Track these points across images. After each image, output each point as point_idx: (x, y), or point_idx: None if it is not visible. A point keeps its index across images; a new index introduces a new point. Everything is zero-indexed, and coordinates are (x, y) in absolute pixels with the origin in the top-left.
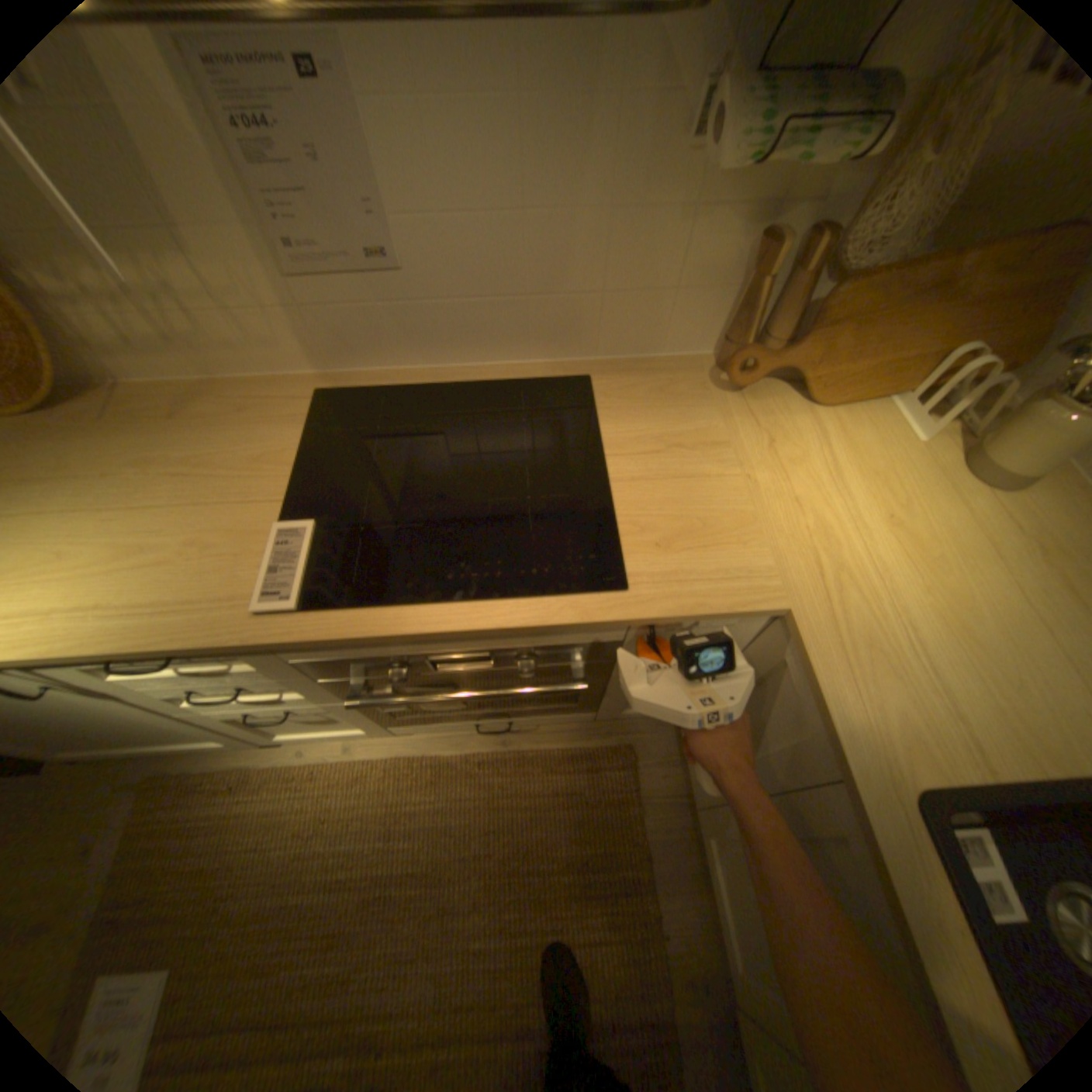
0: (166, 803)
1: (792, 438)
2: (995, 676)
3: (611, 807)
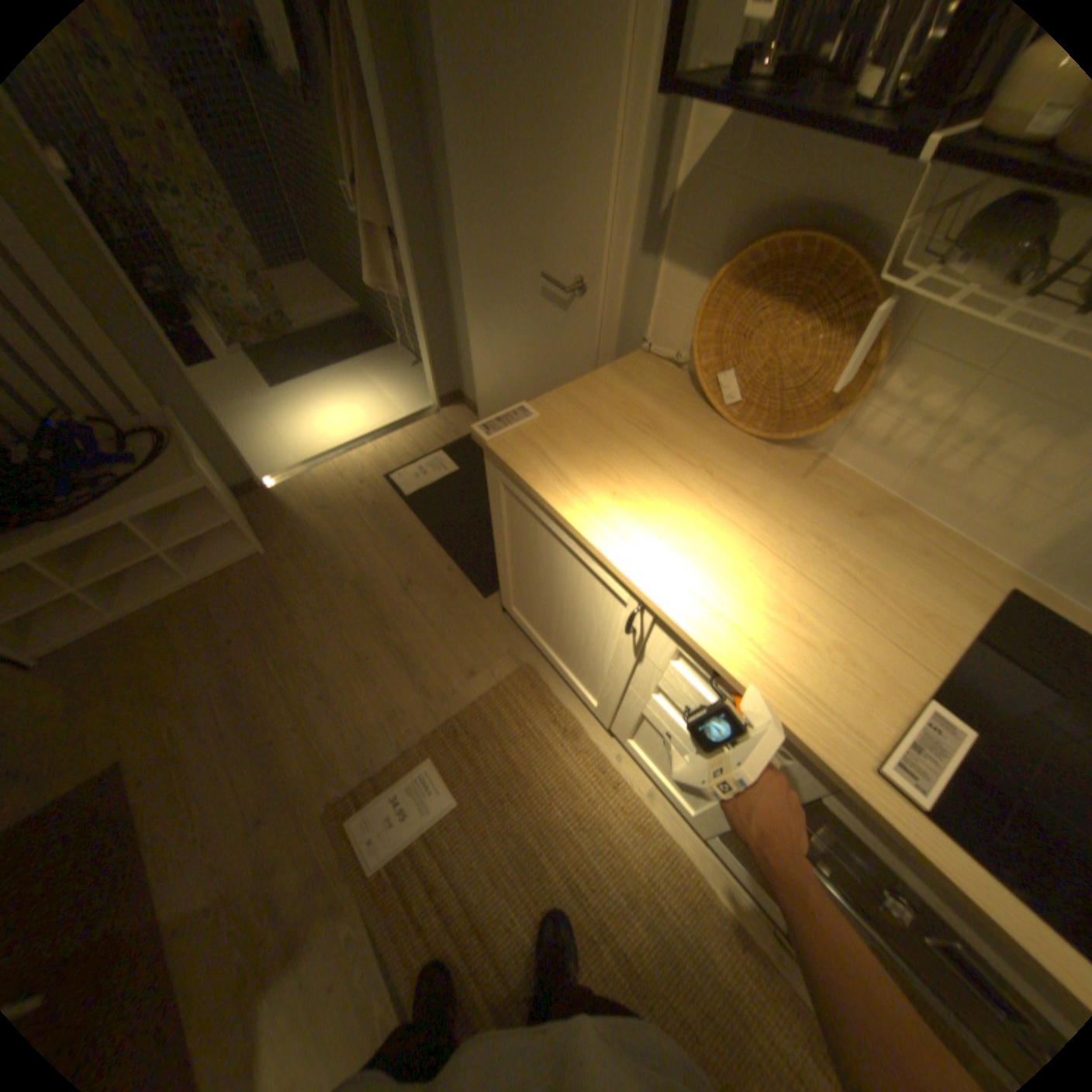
0: (528, 695)
1: None
2: None
3: None
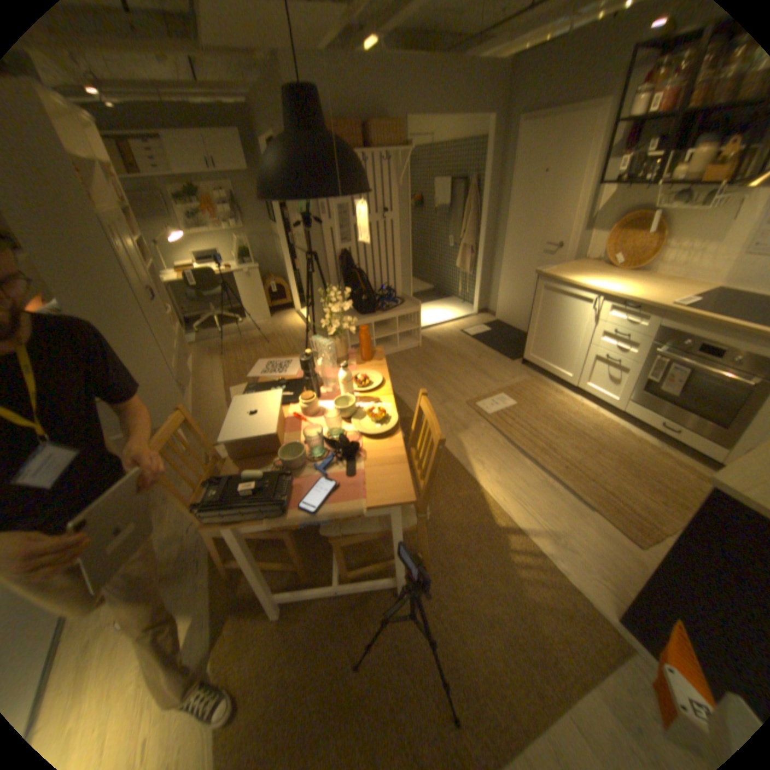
0: (538, 382)
1: None
2: None
3: (699, 490)
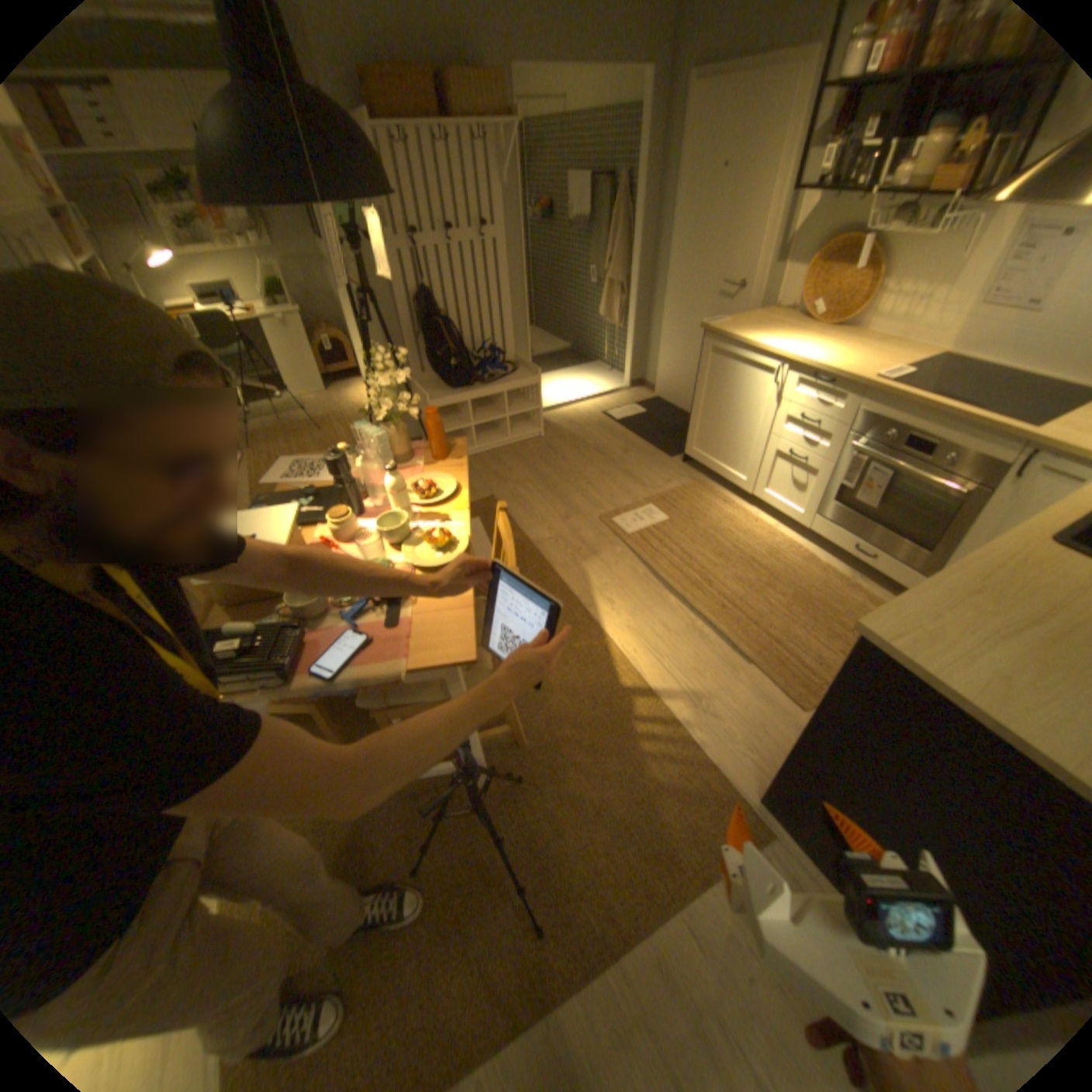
0: (701, 489)
1: None
2: None
3: None
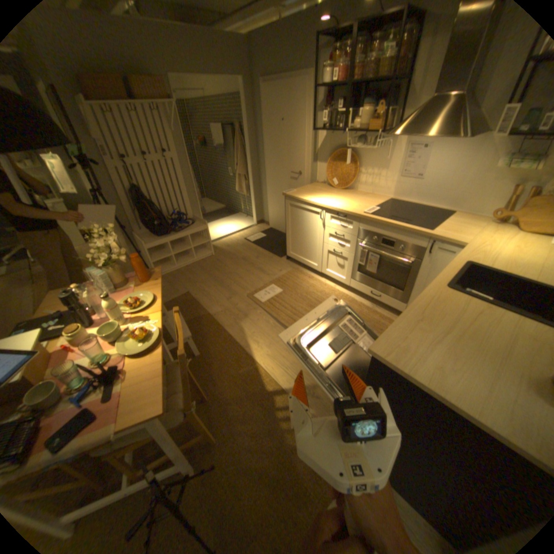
0: (297, 272)
1: (504, 232)
2: (512, 265)
3: None
